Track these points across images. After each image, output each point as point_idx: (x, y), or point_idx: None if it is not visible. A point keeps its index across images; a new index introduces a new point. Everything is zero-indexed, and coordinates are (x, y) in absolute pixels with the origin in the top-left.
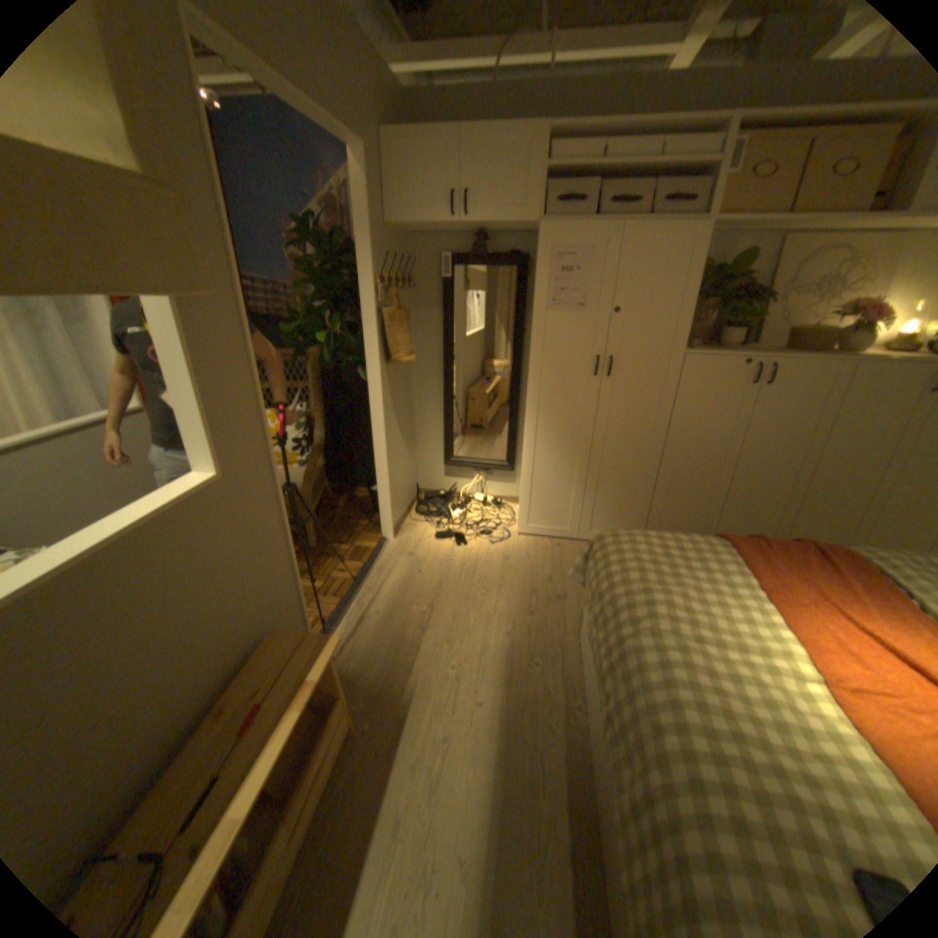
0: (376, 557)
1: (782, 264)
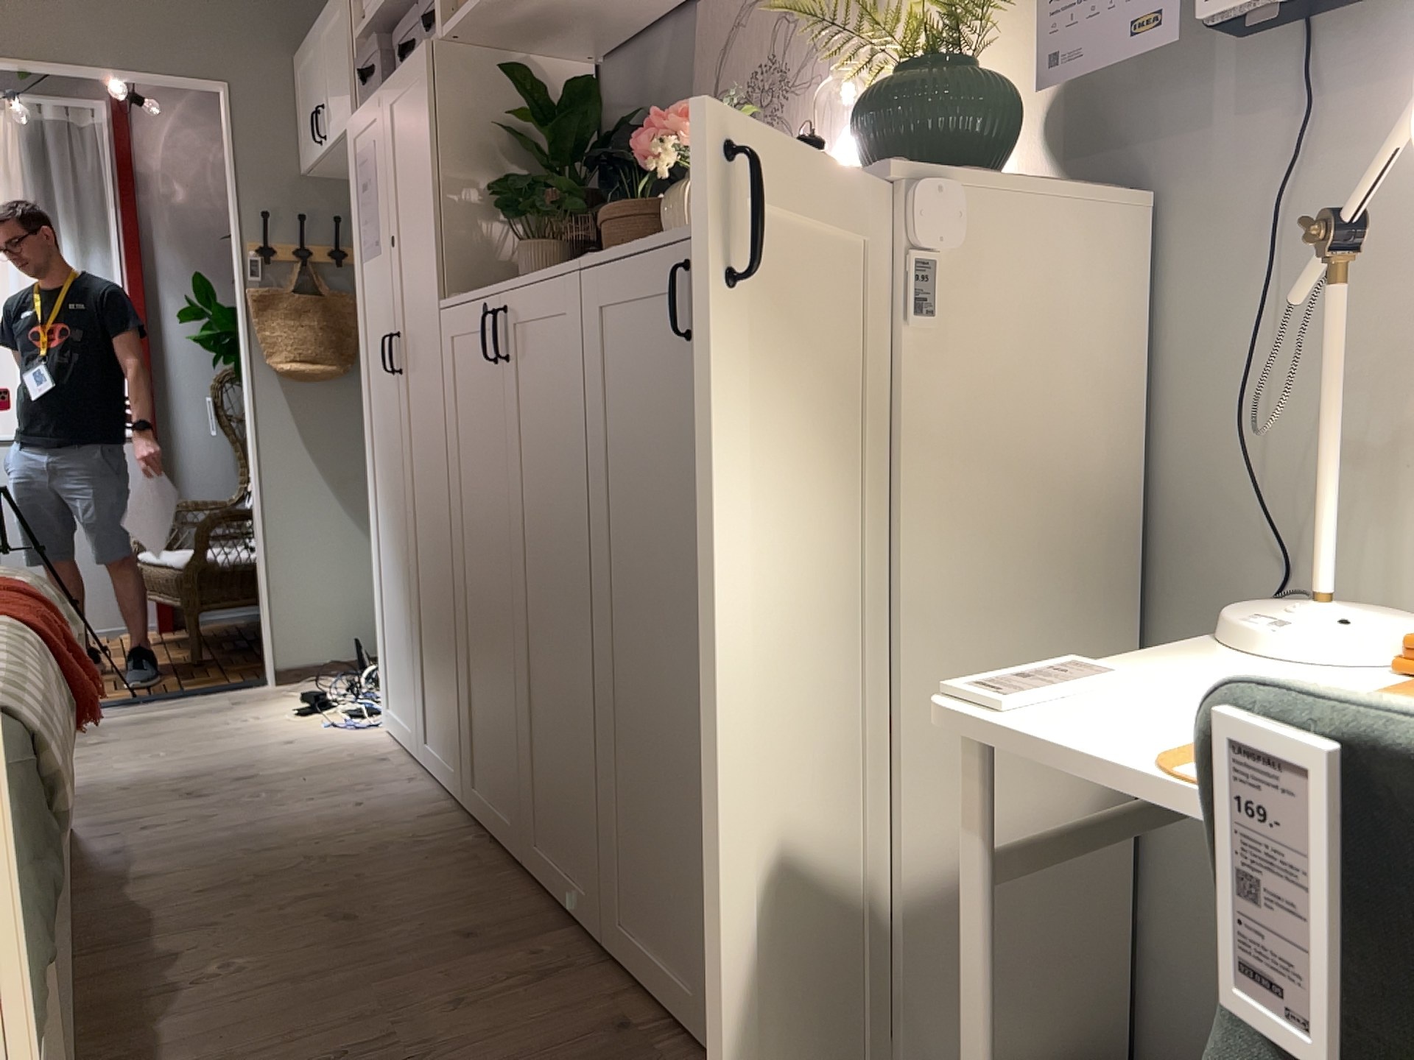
0: (208, 691)
1: (699, 70)
